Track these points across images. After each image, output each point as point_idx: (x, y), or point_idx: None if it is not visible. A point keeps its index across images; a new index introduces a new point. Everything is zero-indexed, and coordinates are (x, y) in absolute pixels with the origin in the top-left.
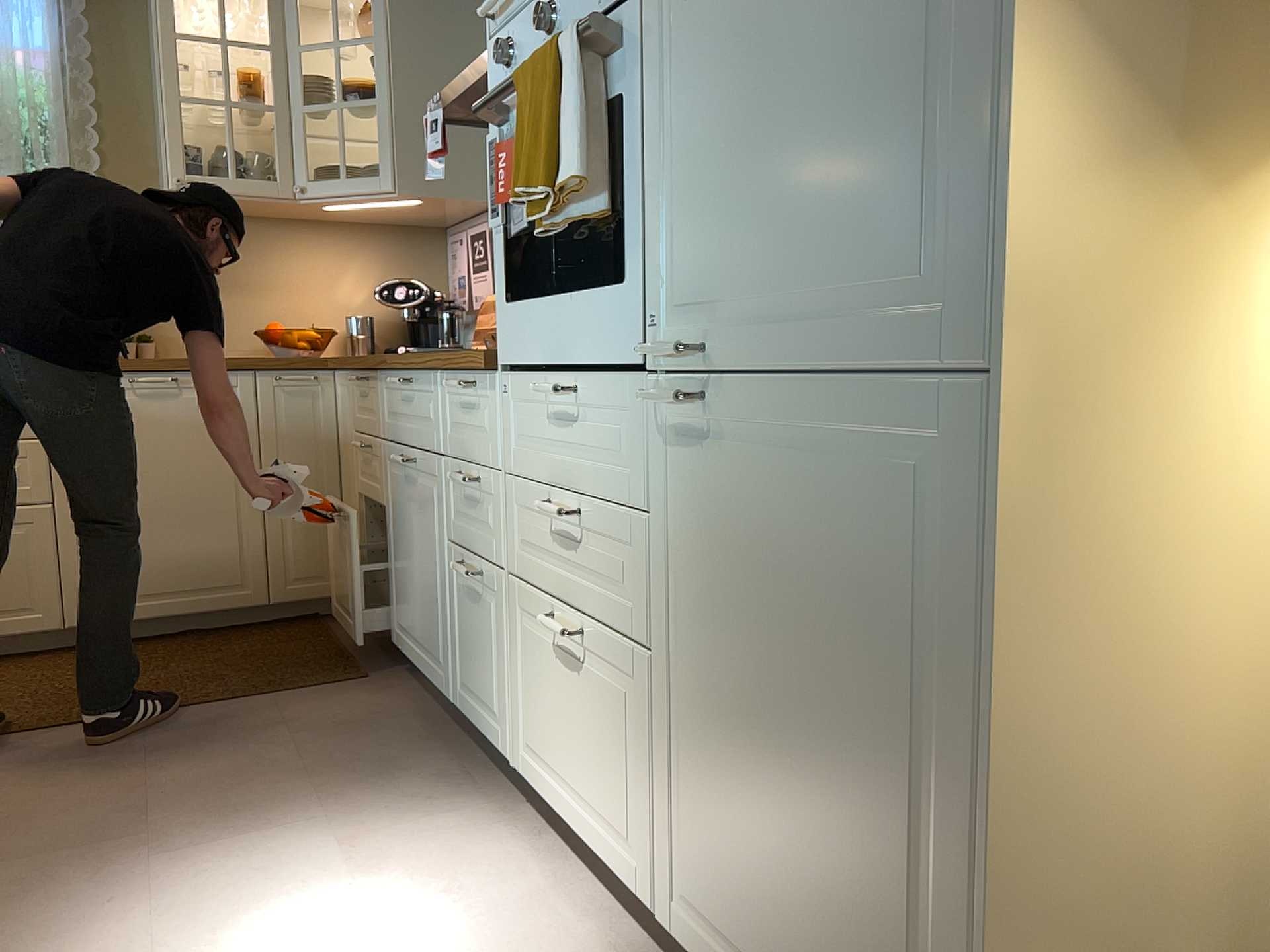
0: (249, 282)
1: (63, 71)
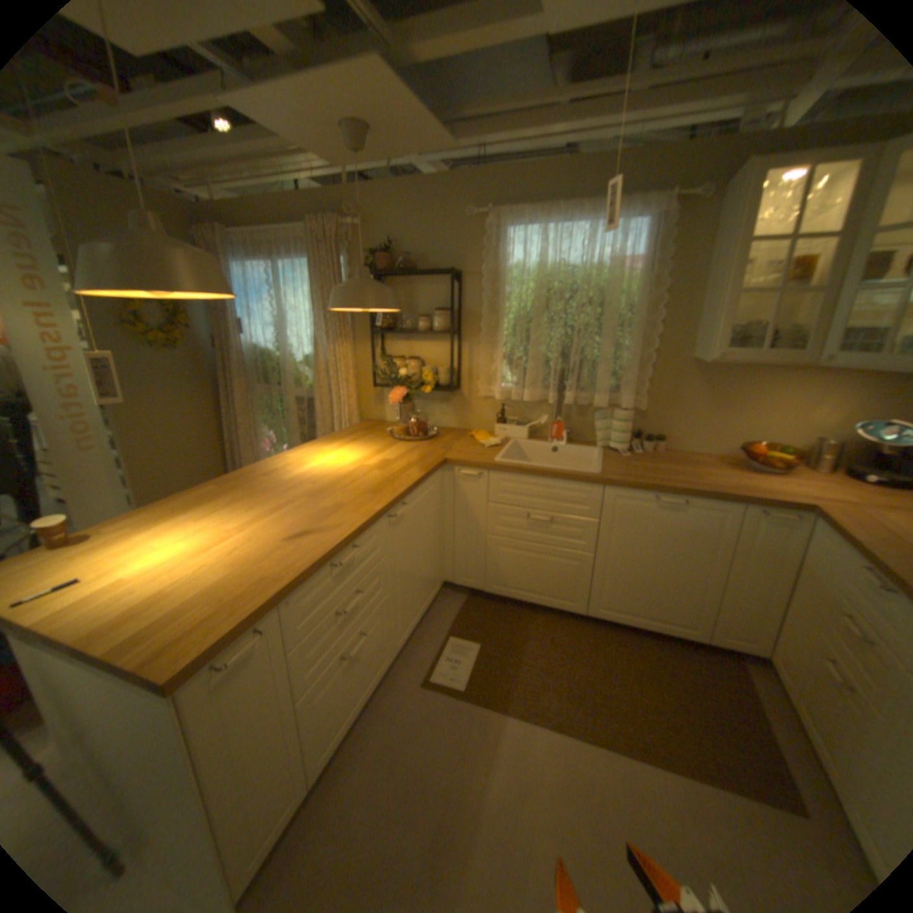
0: (743, 405)
1: (652, 268)
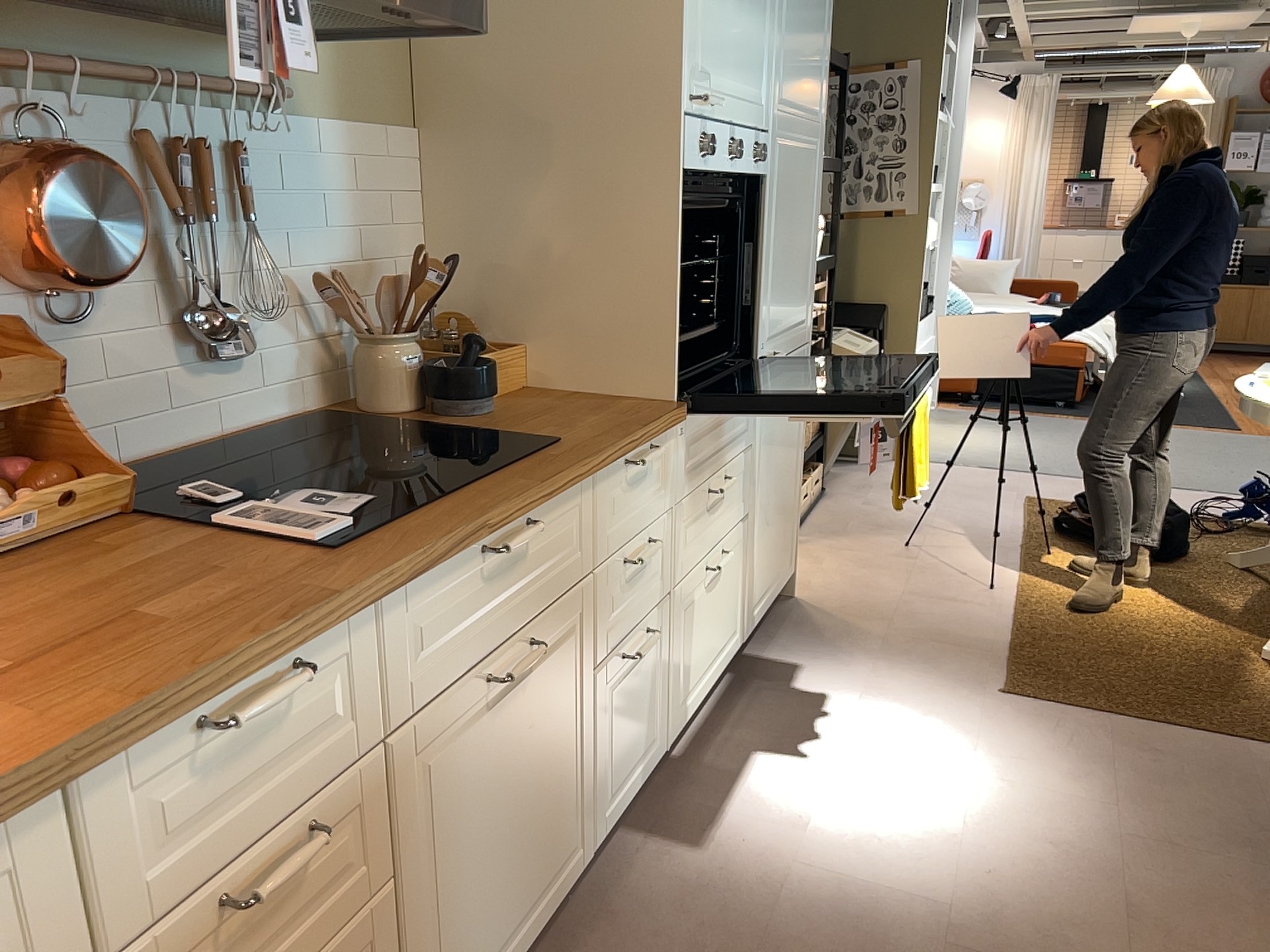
0: None
1: None
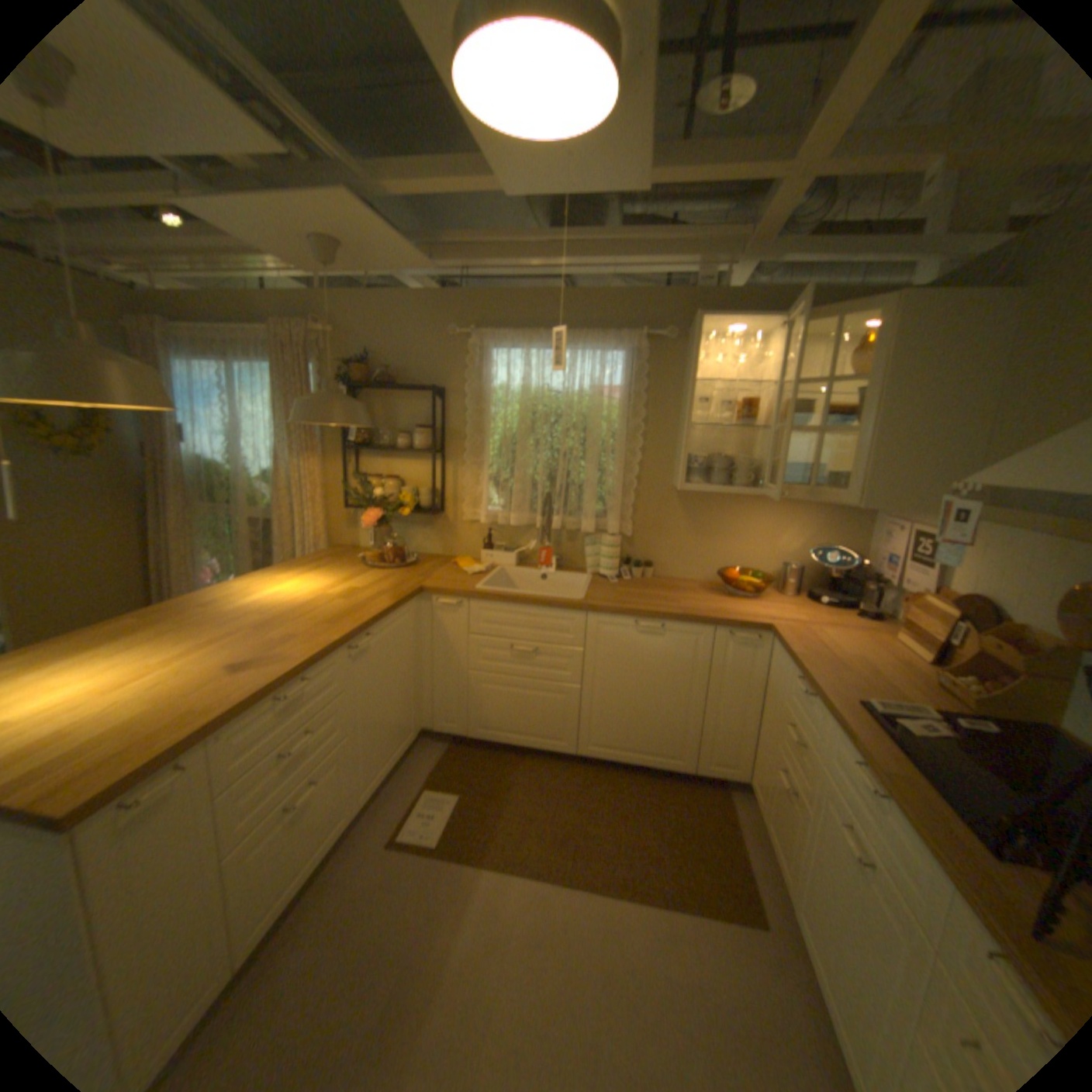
0: (718, 533)
1: (628, 400)
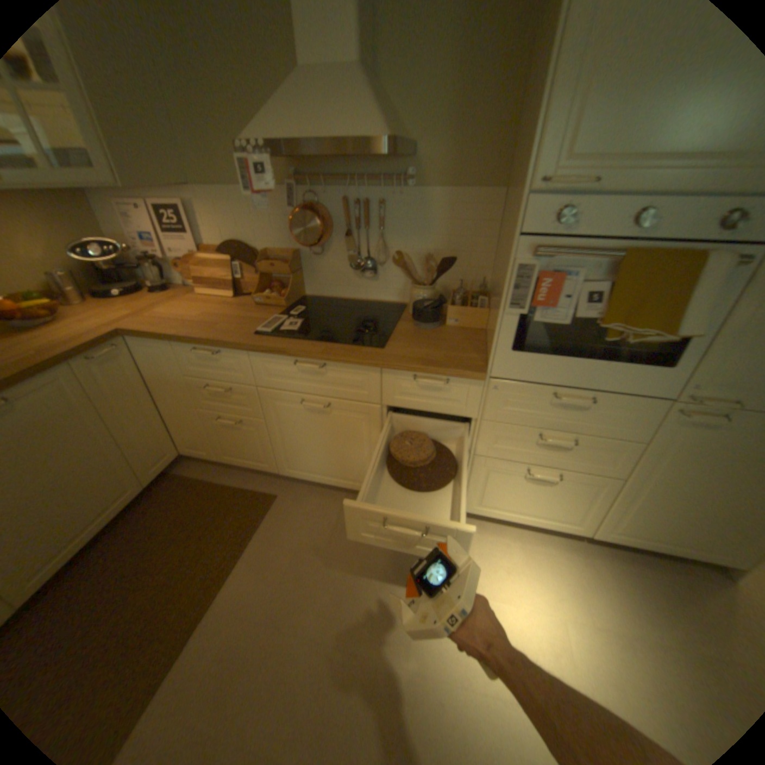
0: None
1: None
